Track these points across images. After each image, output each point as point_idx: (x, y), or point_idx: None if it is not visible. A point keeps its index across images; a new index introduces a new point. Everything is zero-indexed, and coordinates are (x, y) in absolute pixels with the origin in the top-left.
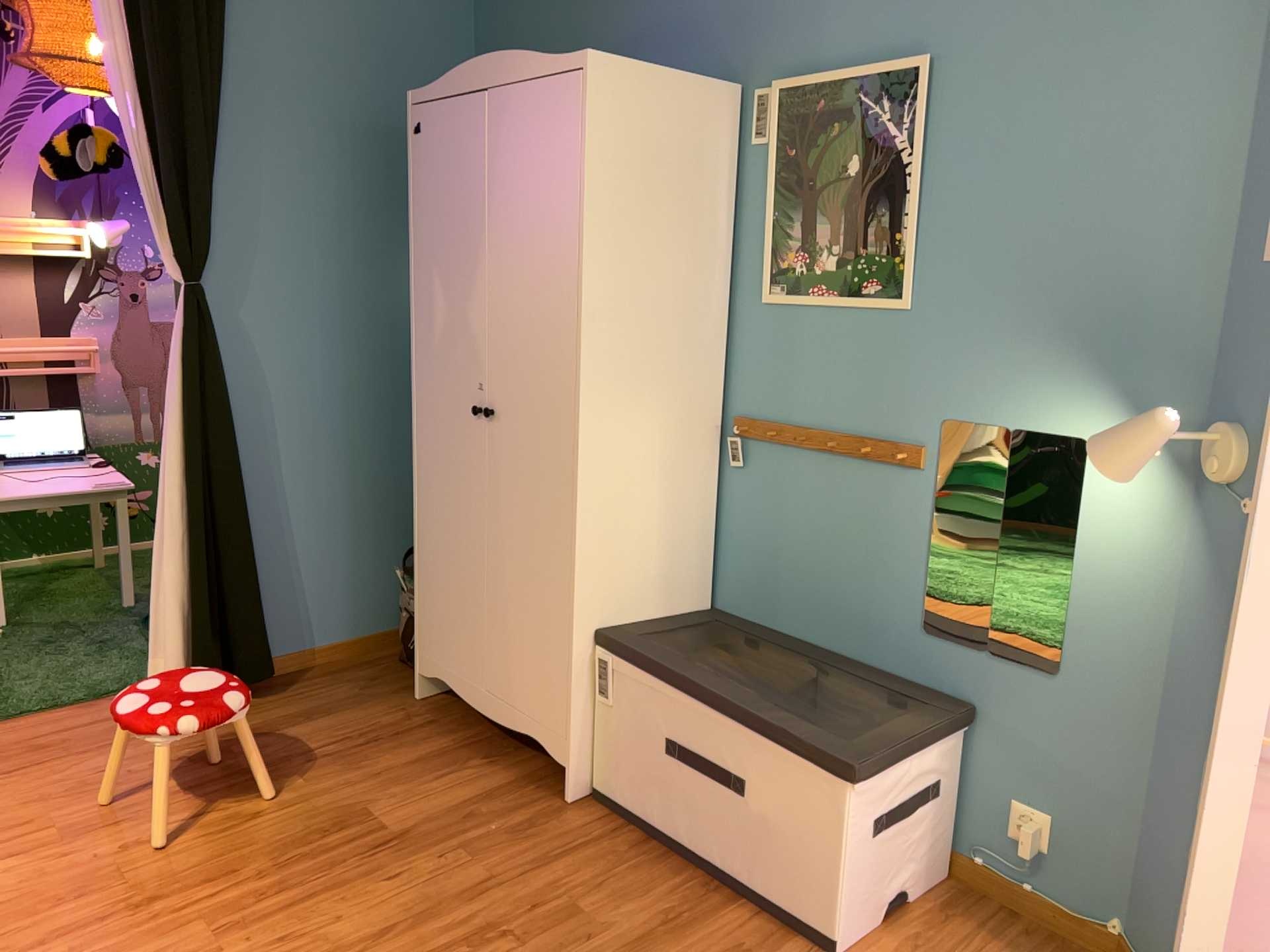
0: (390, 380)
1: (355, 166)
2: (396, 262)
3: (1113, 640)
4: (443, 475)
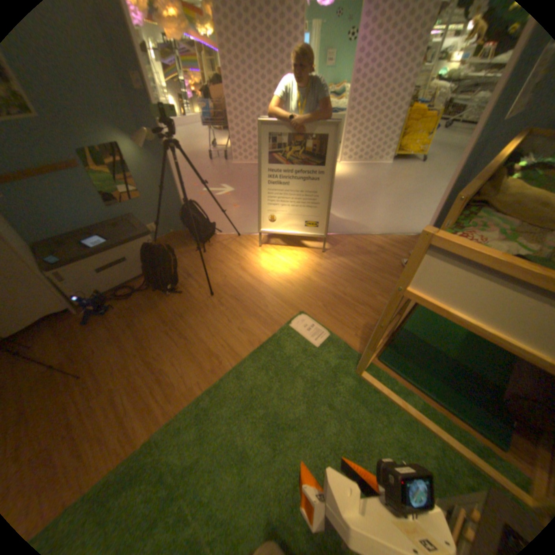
0: None
1: None
2: None
3: (145, 183)
4: None
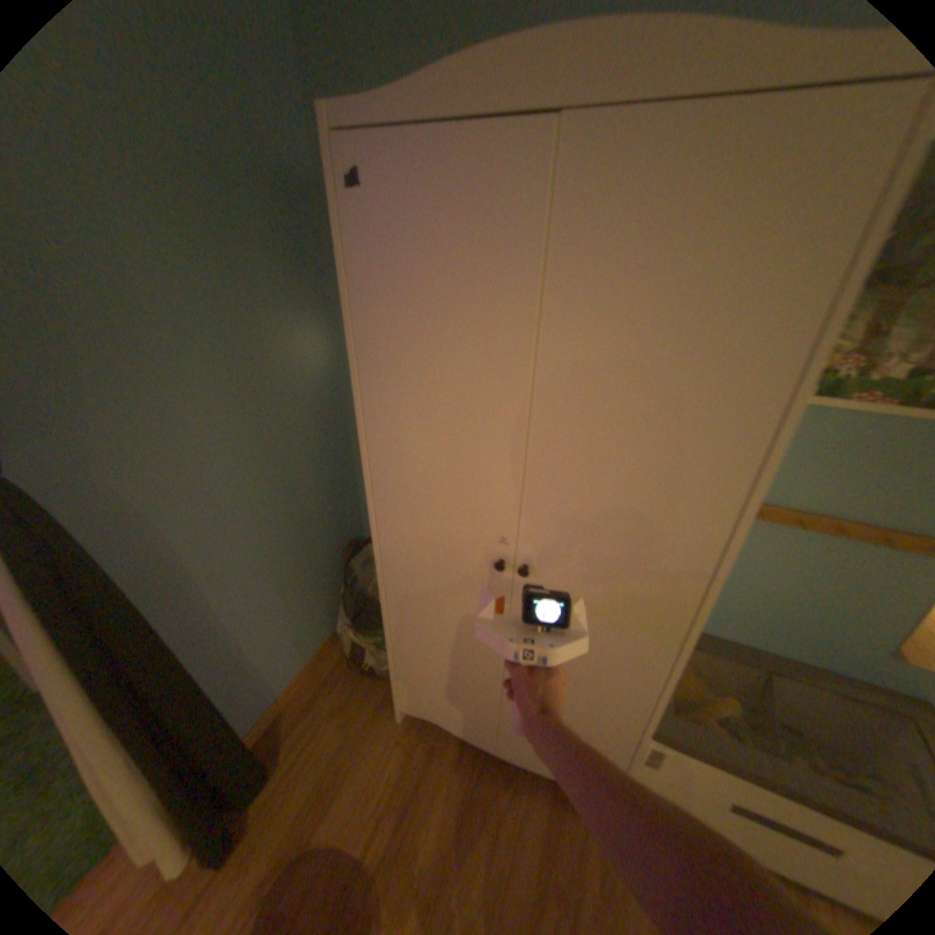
0: (289, 462)
1: (190, 220)
2: (269, 339)
3: None
4: (435, 599)
